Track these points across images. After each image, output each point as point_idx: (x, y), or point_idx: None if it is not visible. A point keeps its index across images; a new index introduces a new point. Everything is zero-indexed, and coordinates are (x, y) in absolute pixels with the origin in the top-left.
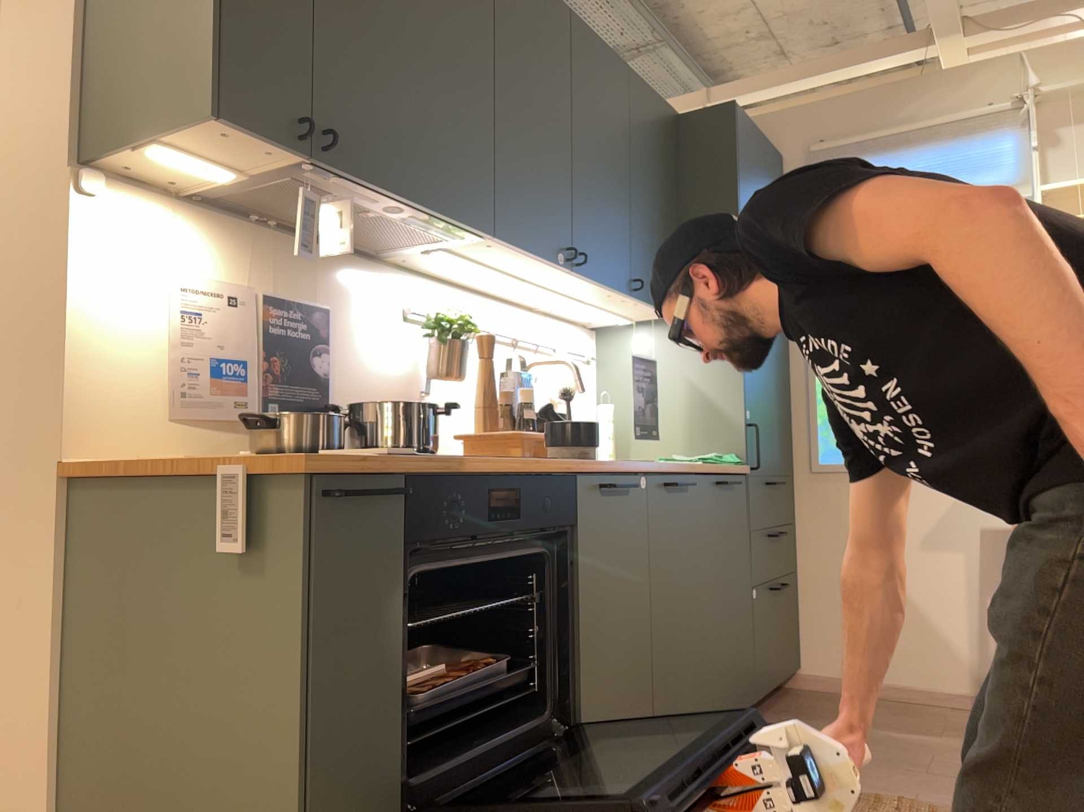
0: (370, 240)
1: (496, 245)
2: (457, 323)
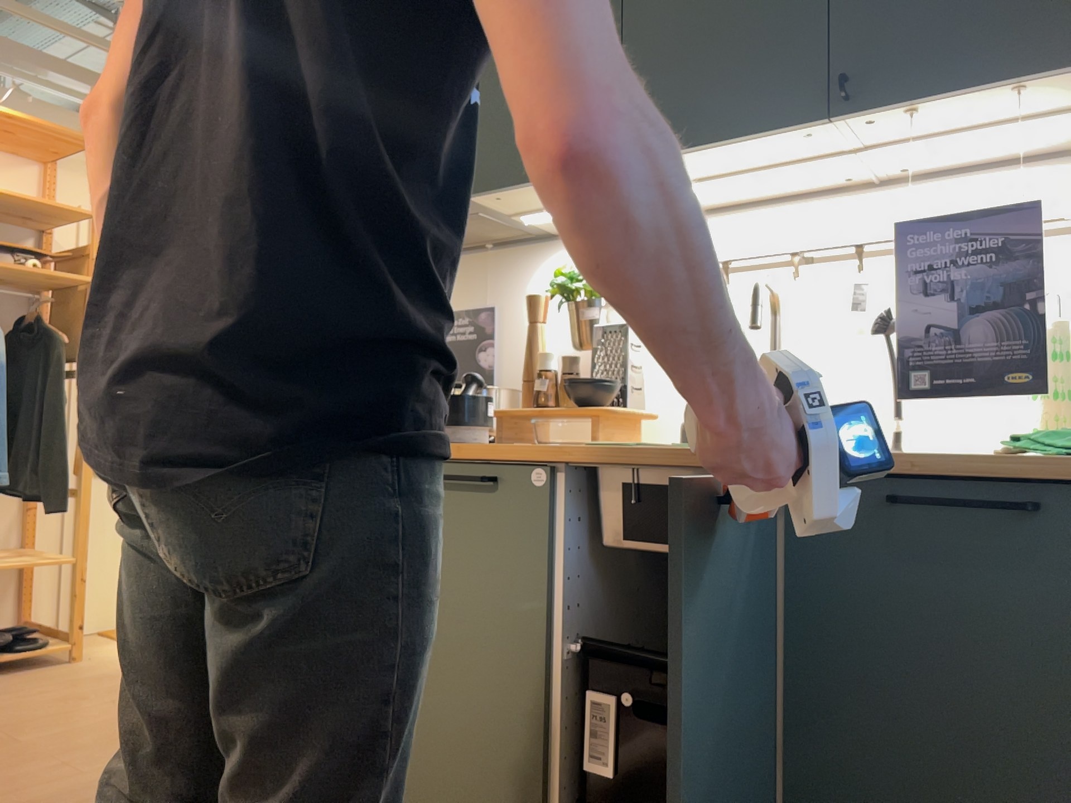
0: (499, 231)
1: (502, 195)
2: (557, 286)
